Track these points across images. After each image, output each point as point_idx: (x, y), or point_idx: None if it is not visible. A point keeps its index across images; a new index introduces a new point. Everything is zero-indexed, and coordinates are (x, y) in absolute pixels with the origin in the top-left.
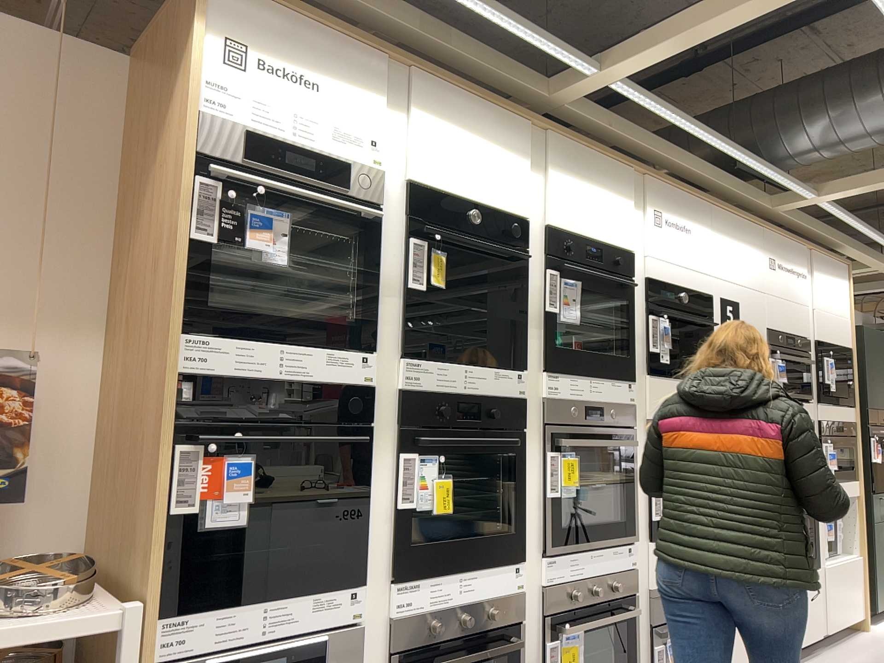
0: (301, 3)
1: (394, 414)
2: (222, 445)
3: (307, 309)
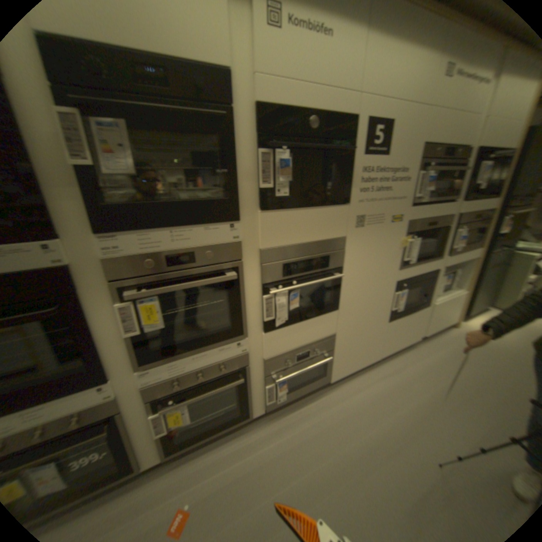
0: None
1: None
2: None
3: None
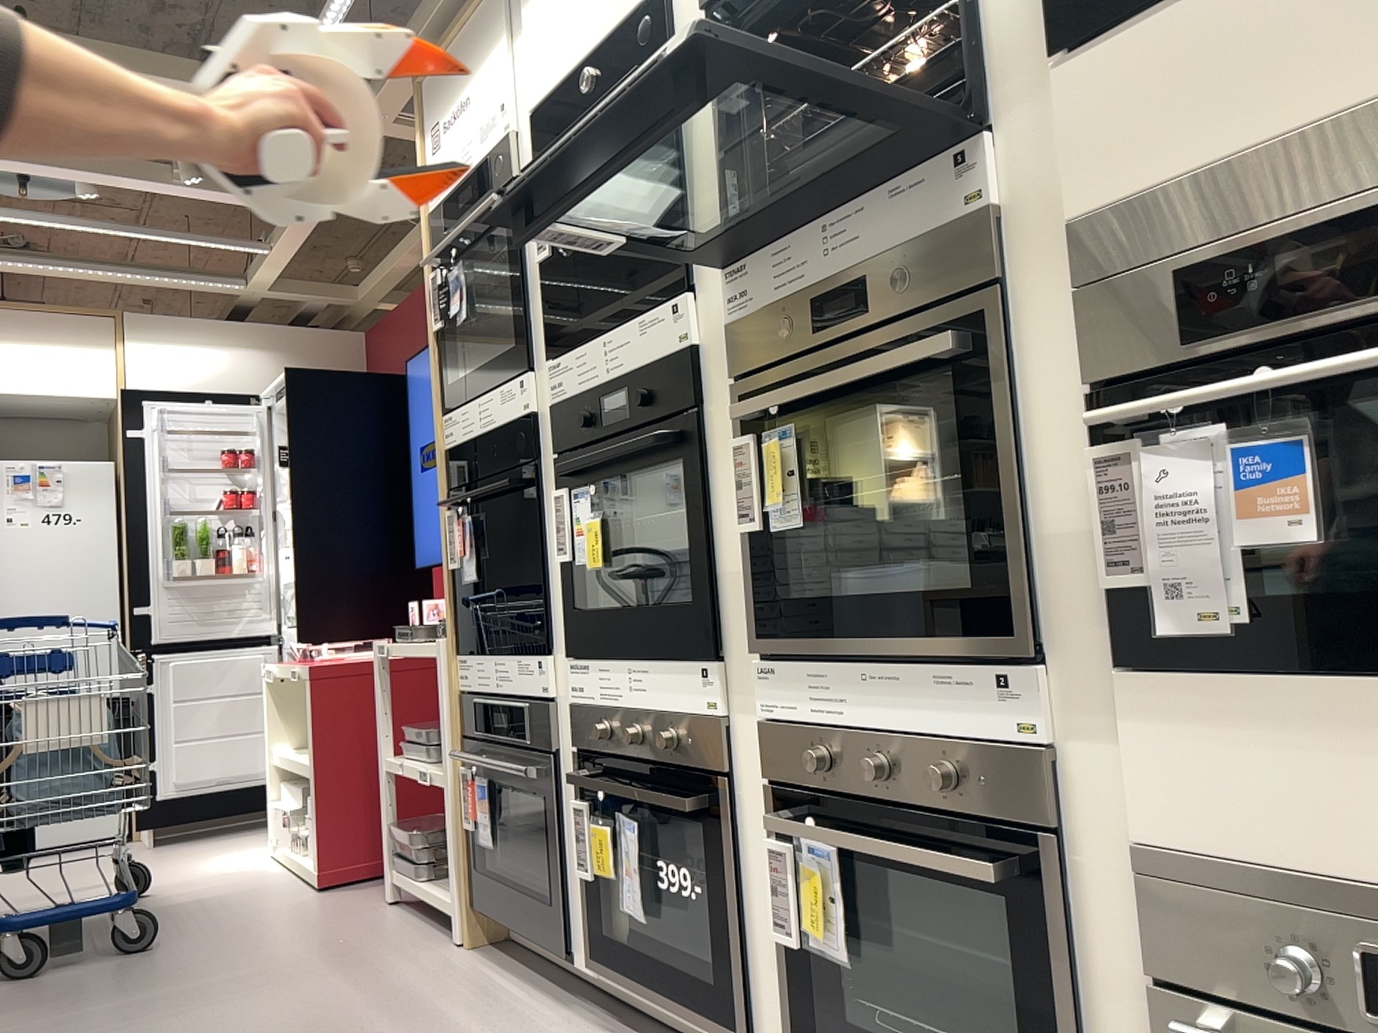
0: (467, 8)
1: (552, 443)
2: (458, 513)
3: (506, 347)
